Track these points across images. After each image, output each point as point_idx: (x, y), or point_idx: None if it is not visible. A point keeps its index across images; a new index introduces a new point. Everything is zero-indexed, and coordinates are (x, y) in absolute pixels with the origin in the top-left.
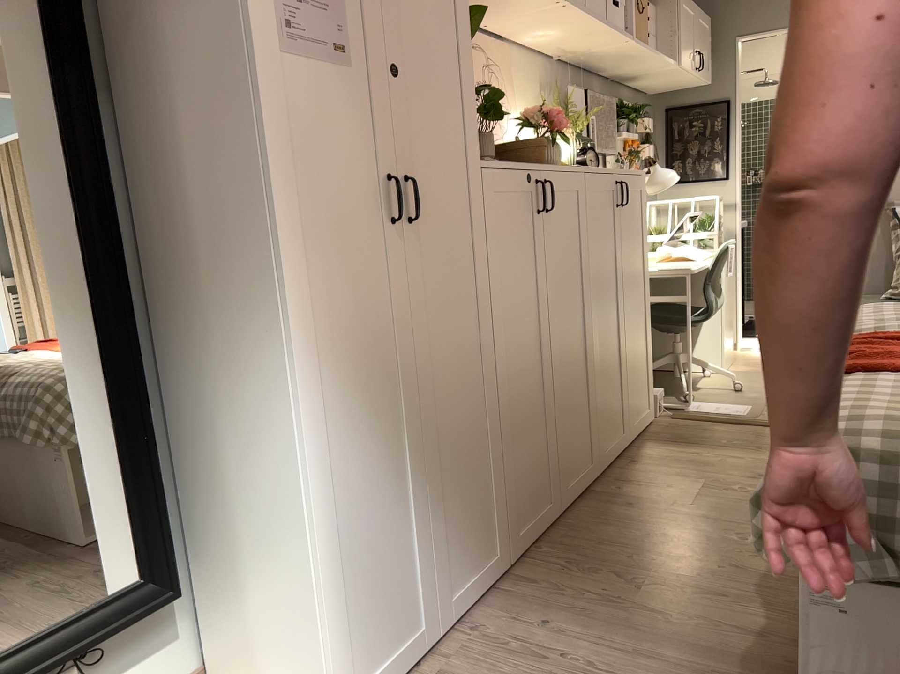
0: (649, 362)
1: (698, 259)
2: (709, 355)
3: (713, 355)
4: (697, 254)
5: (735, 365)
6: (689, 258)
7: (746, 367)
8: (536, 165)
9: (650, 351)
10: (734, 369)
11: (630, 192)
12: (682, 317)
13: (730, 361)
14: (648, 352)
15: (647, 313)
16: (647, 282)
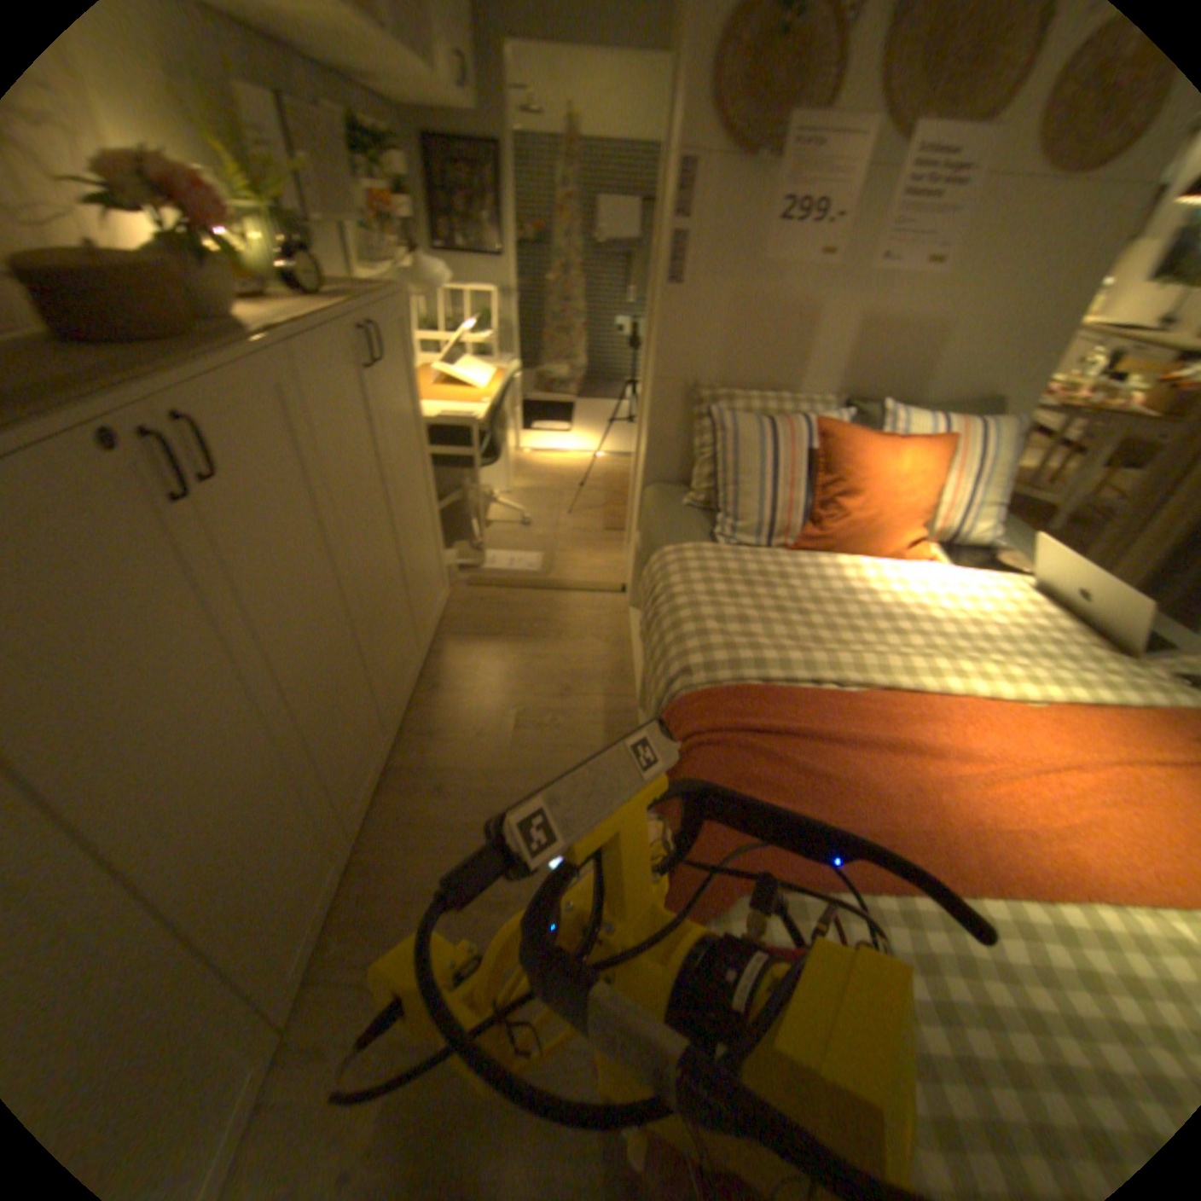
0: (439, 540)
1: (482, 384)
2: (497, 477)
3: (502, 477)
4: (480, 372)
5: (521, 480)
6: (473, 383)
7: (531, 481)
8: (127, 389)
9: (438, 528)
10: (521, 487)
11: (386, 328)
12: (470, 459)
13: (515, 473)
14: (437, 529)
15: (431, 485)
16: (426, 446)
